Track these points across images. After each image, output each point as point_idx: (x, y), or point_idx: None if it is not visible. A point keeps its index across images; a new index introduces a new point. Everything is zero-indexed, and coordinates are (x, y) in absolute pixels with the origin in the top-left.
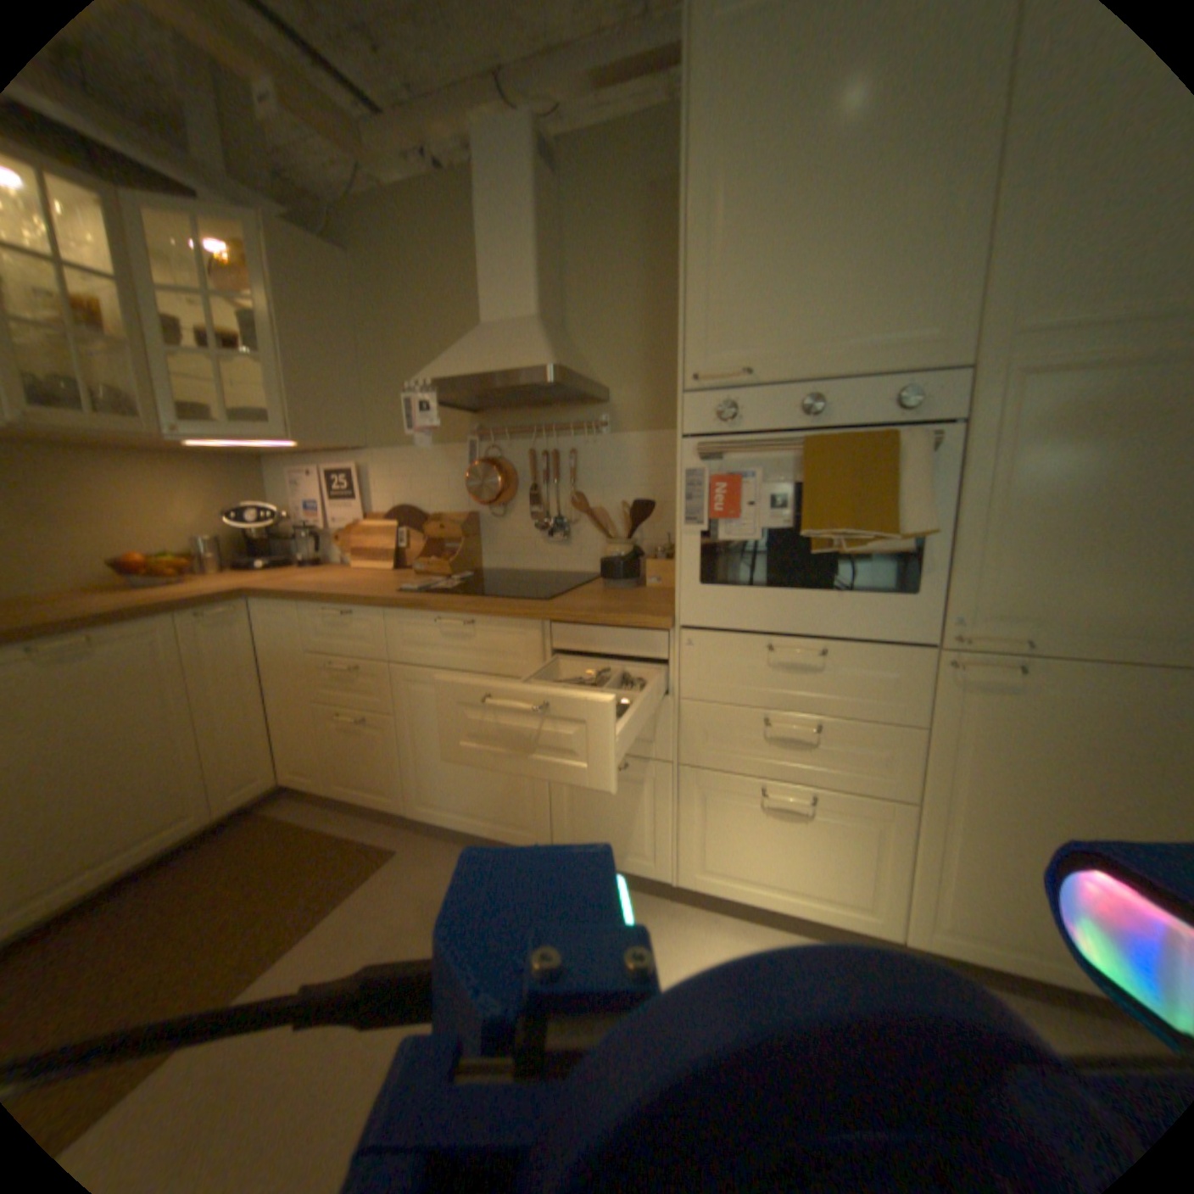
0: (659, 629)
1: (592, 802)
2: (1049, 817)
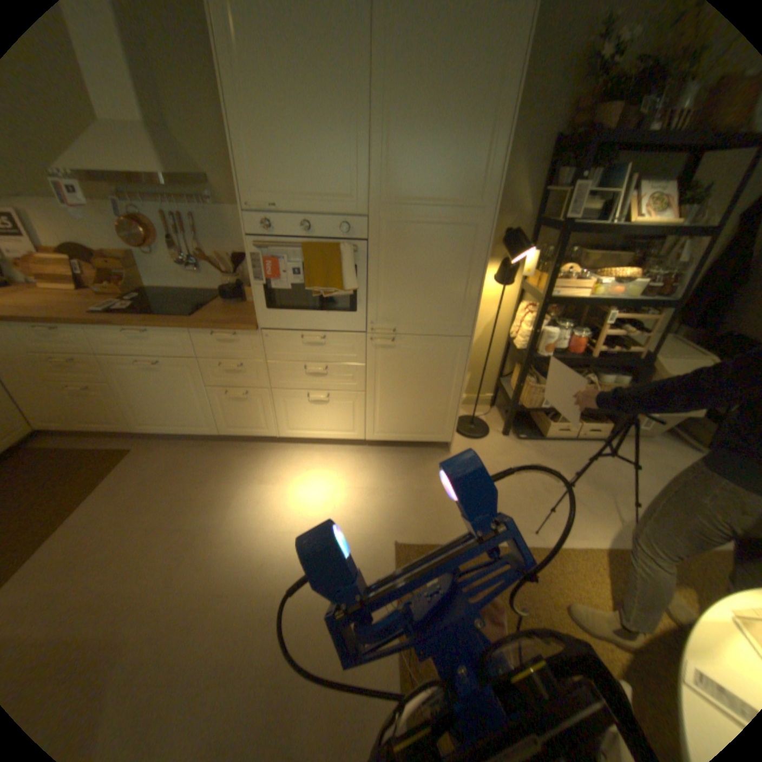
0: (250, 331)
1: (234, 410)
2: (403, 389)
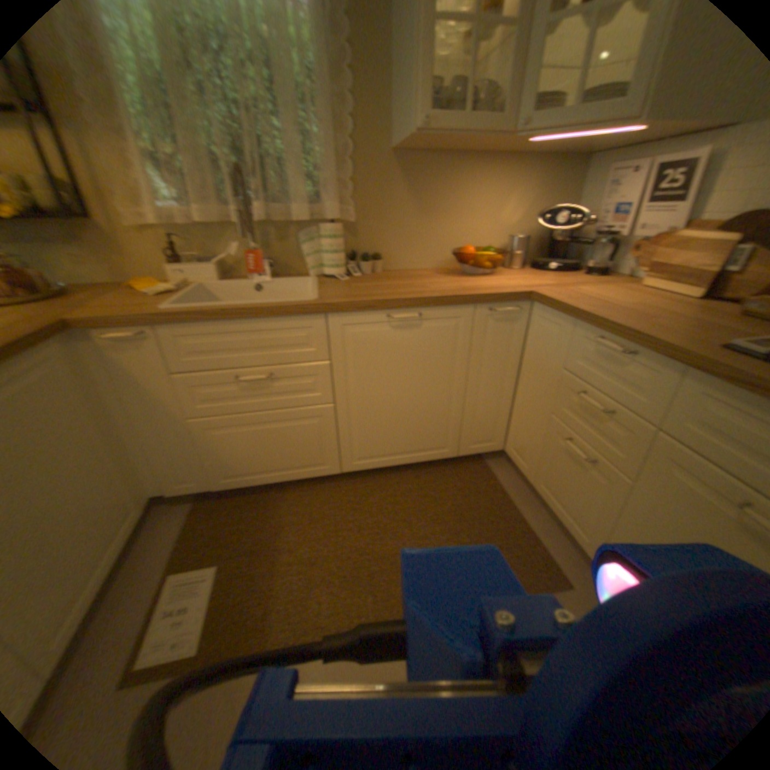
0: None
1: None
2: None
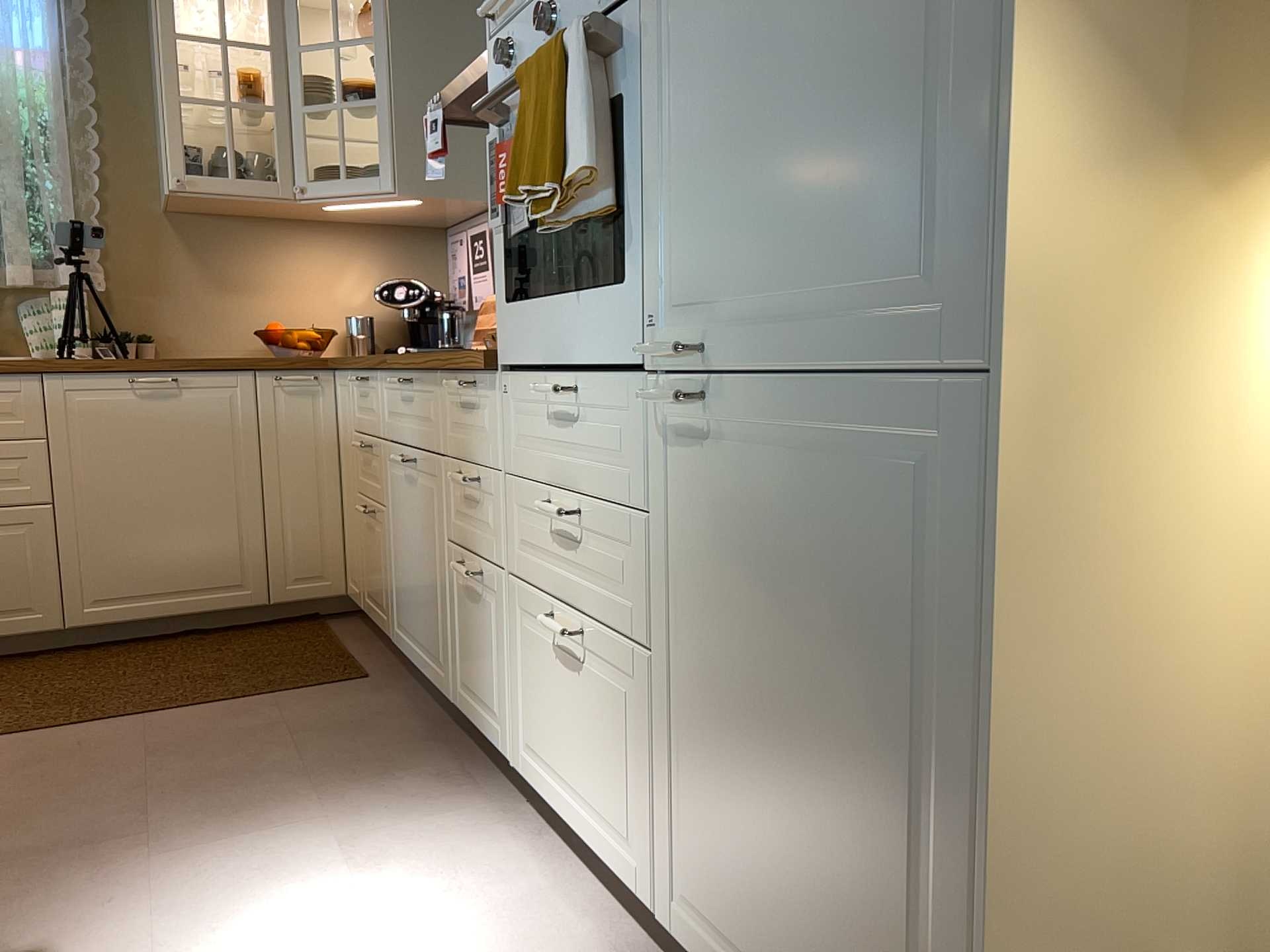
0: (483, 371)
1: (470, 630)
2: (759, 697)
